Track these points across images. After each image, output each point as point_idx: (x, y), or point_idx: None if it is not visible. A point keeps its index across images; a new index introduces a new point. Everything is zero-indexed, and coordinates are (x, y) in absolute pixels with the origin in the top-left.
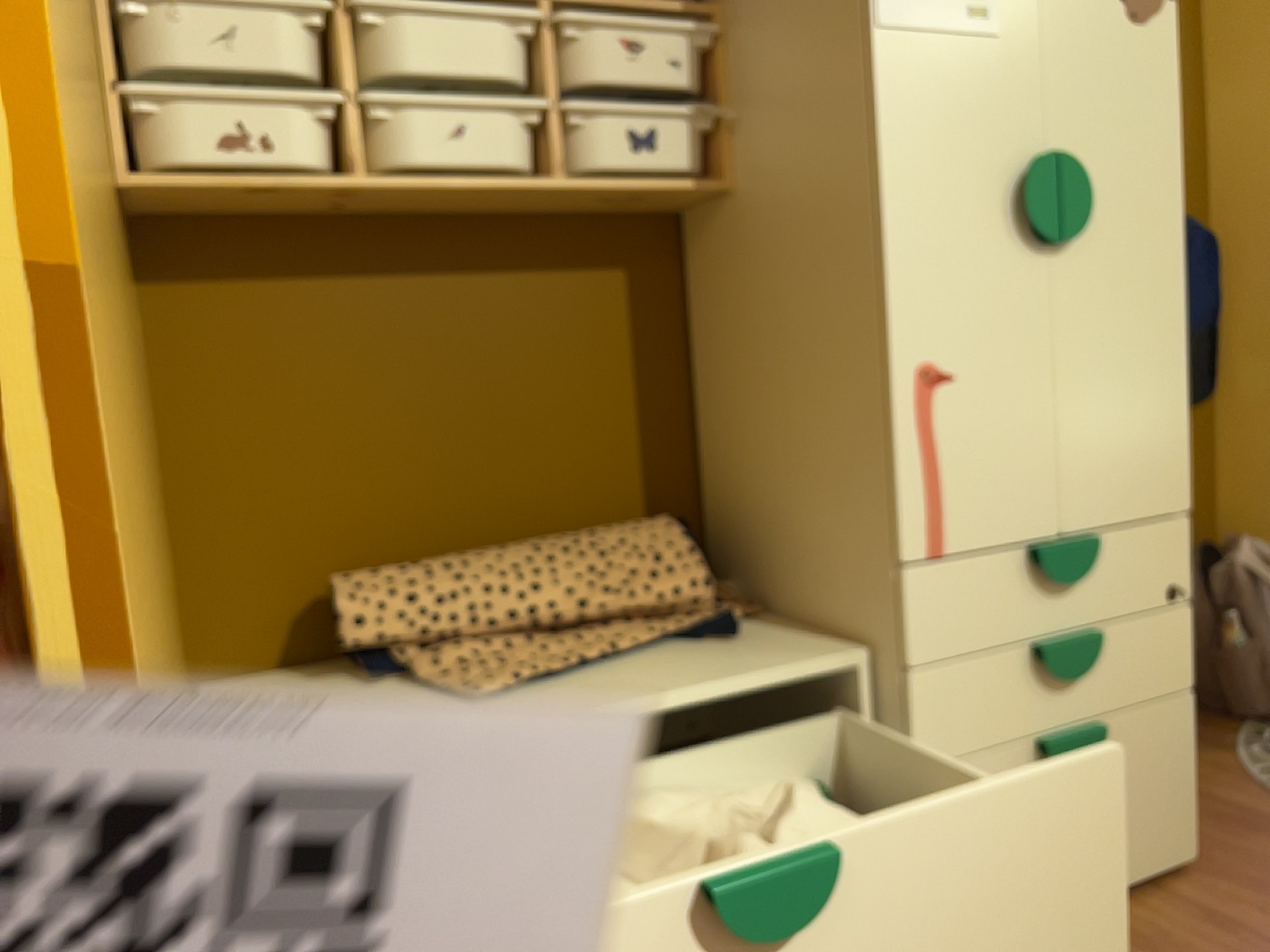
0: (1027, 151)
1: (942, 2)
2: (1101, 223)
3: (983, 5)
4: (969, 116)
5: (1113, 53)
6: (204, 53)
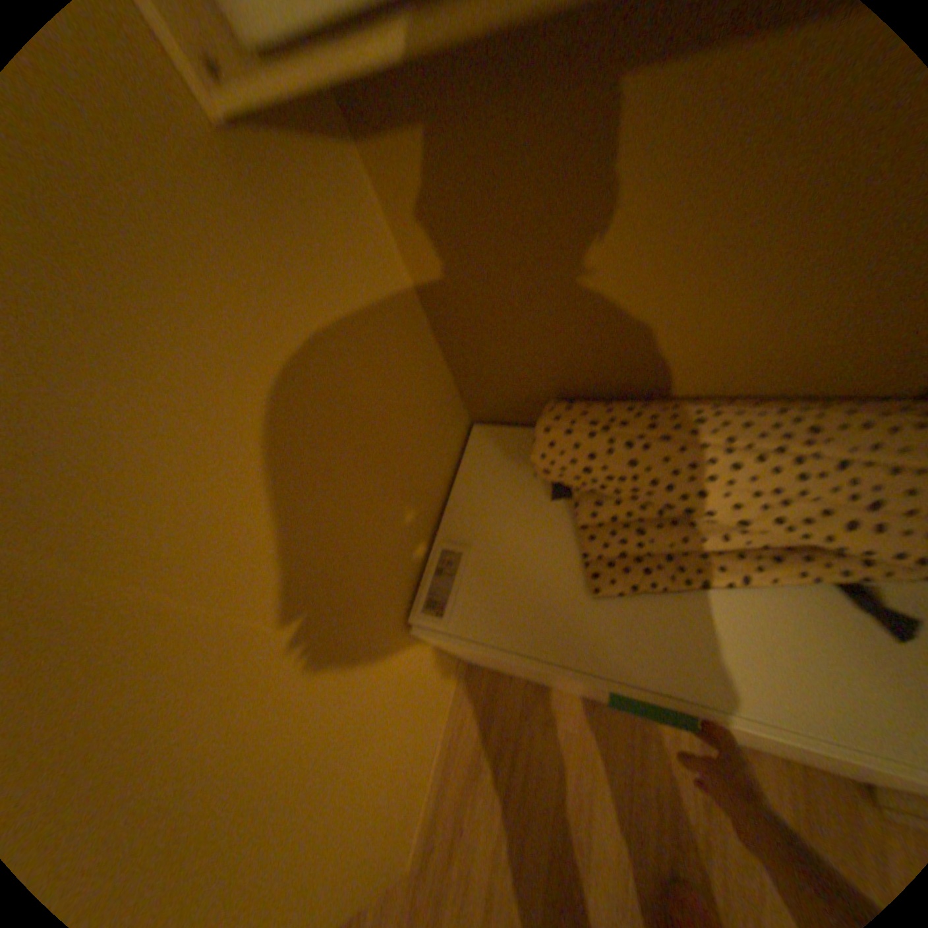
0: None
1: None
2: None
3: None
4: None
5: None
6: None
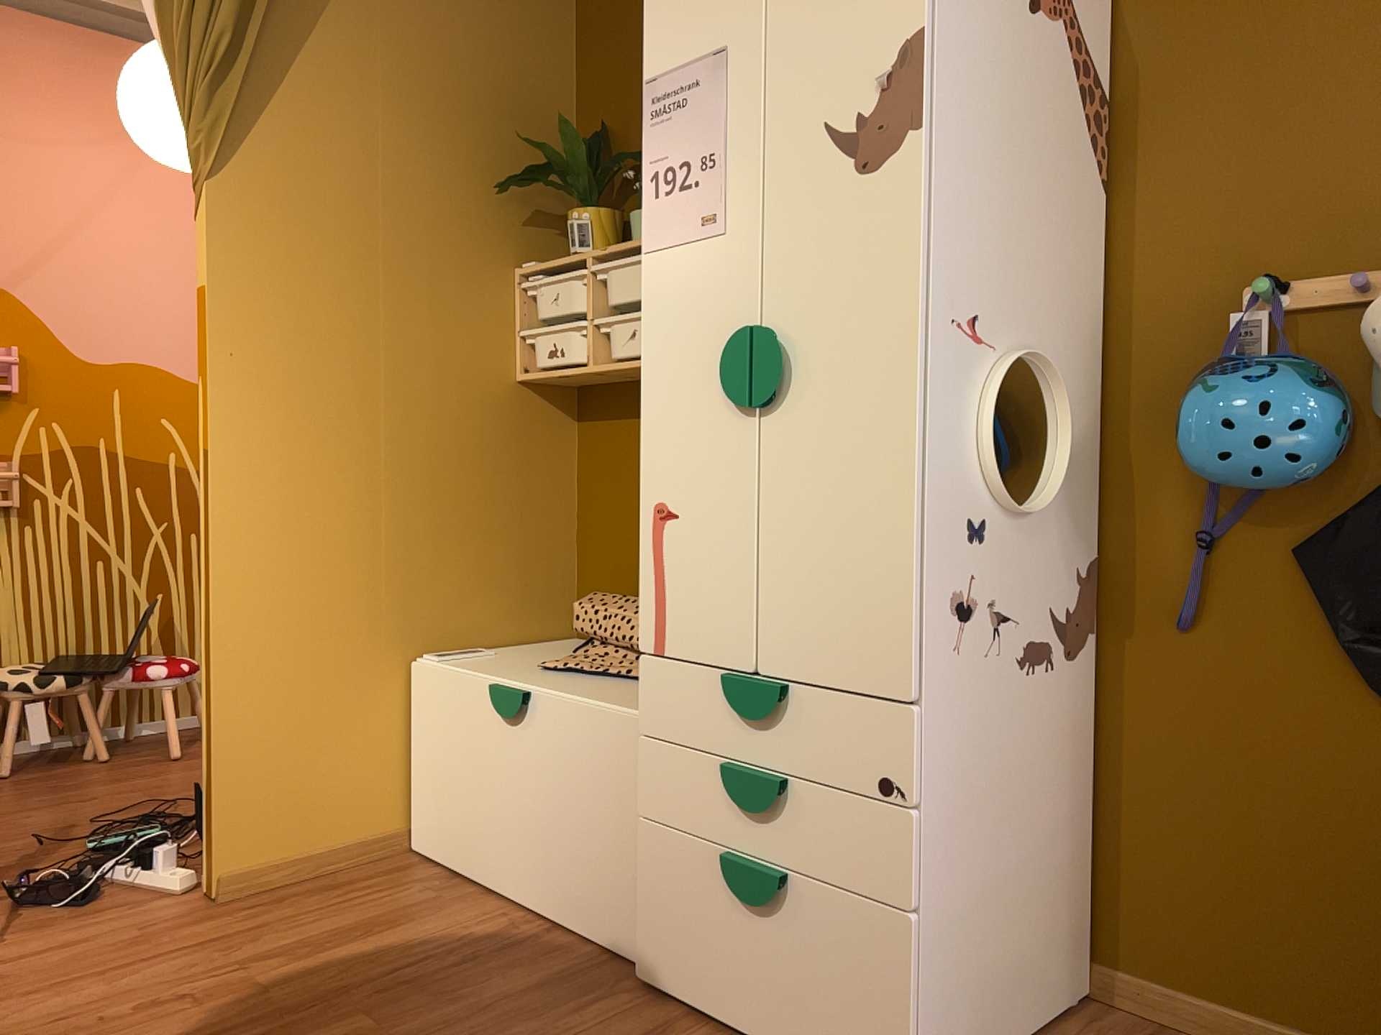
0: (741, 326)
1: (682, 221)
2: (810, 383)
3: (711, 213)
4: (698, 305)
5: (832, 215)
6: (544, 309)
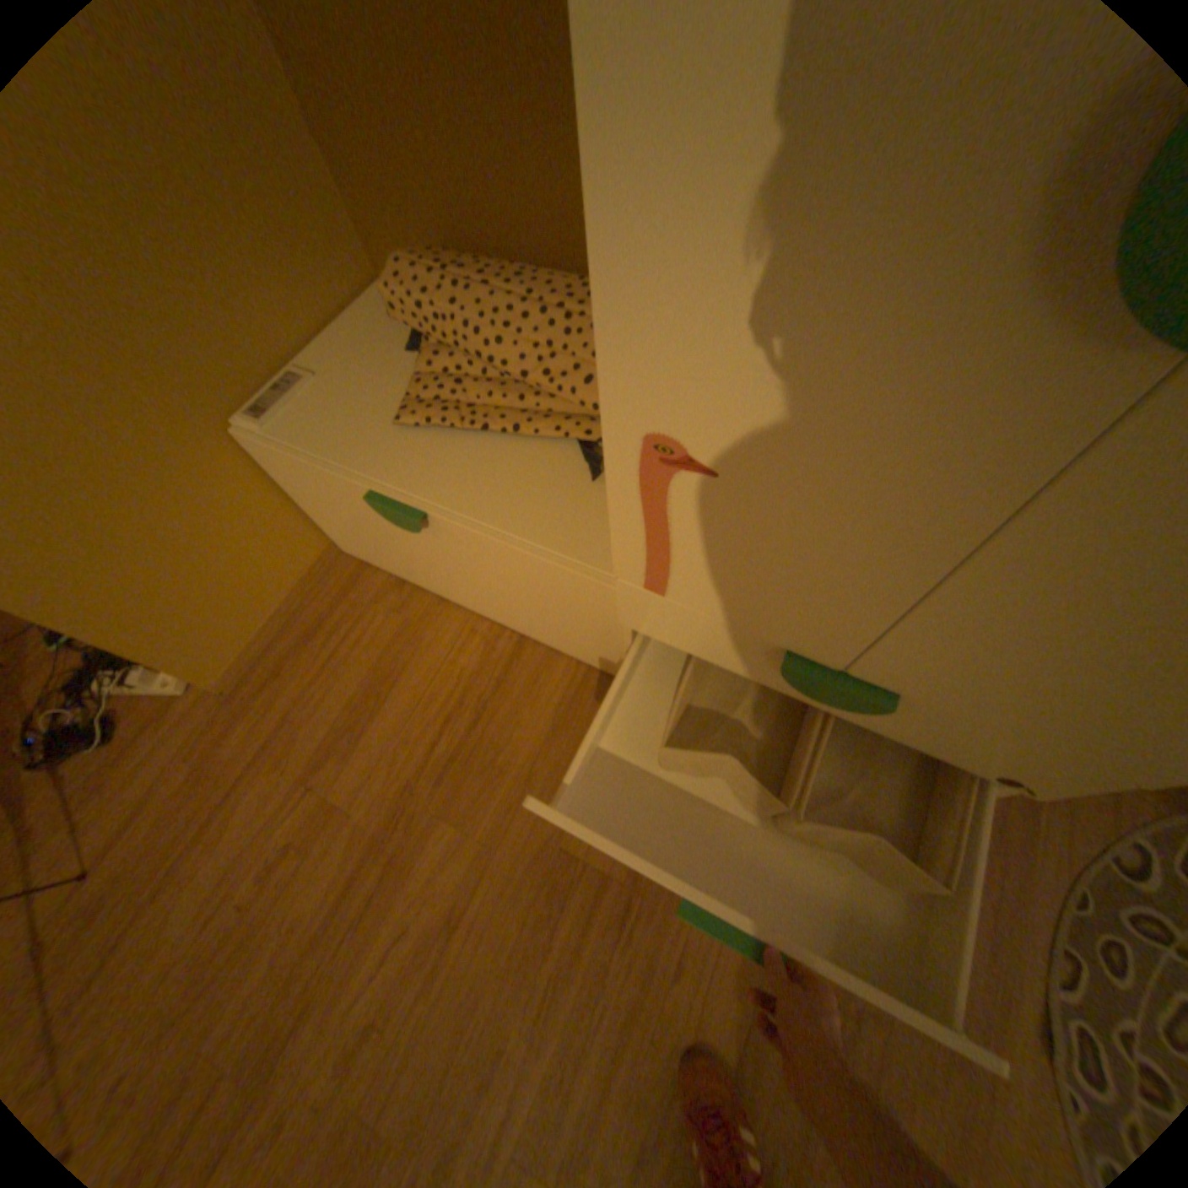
0: None
1: None
2: None
3: None
4: None
5: None
6: None
